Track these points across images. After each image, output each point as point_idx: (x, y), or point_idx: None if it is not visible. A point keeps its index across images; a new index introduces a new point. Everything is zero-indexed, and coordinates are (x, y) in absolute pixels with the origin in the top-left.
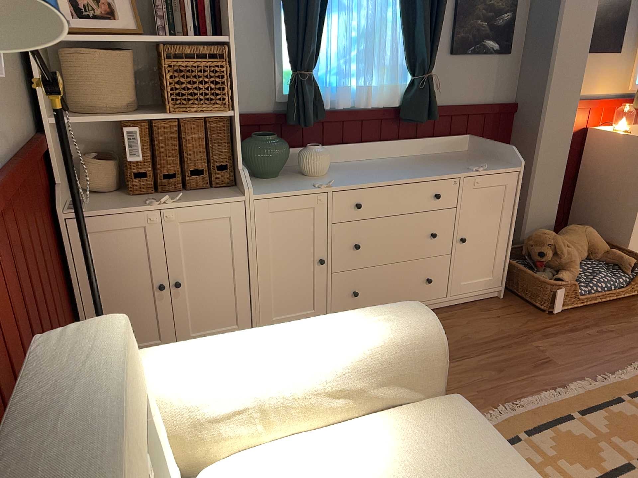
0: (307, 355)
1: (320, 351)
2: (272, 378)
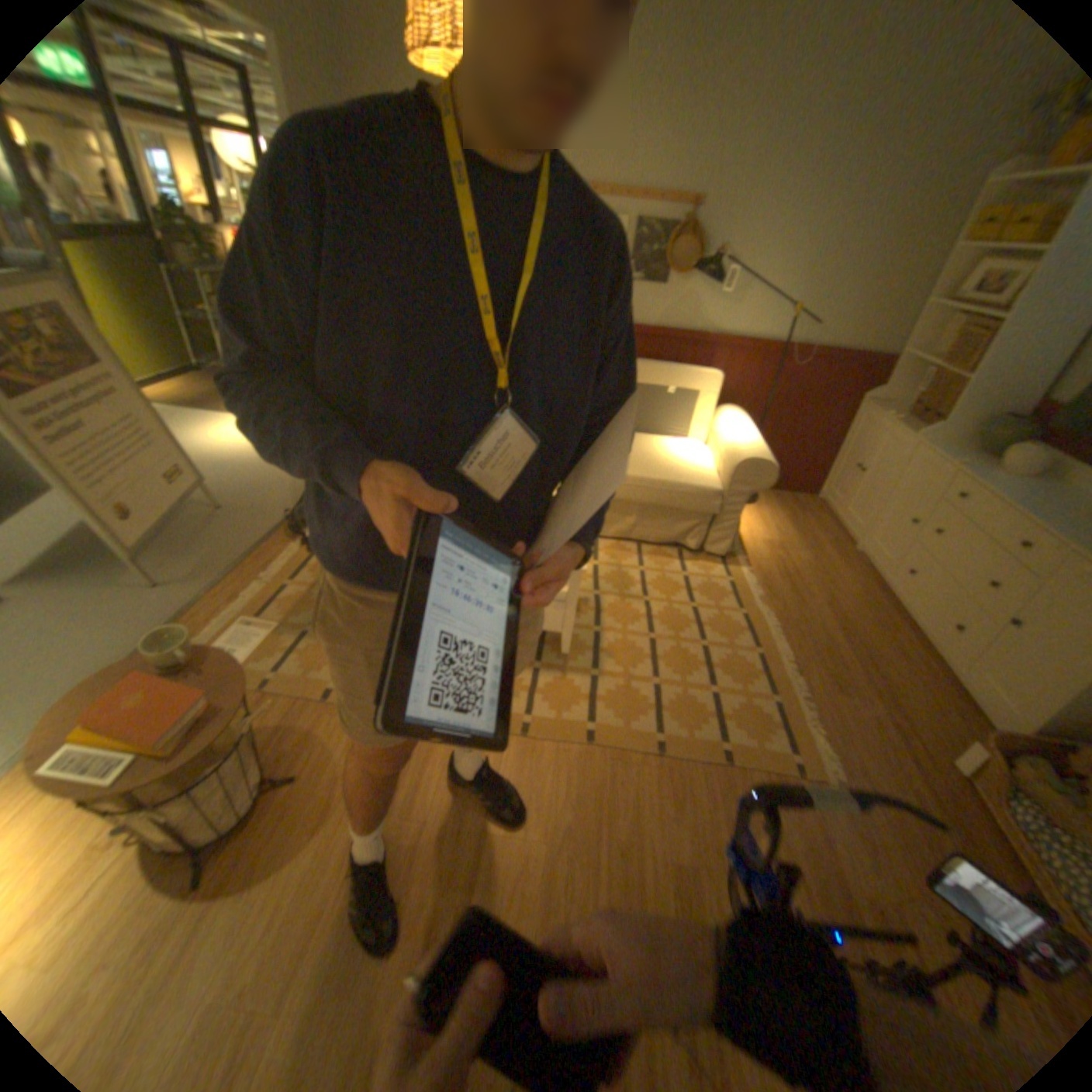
0: (732, 434)
1: (733, 437)
2: (723, 432)
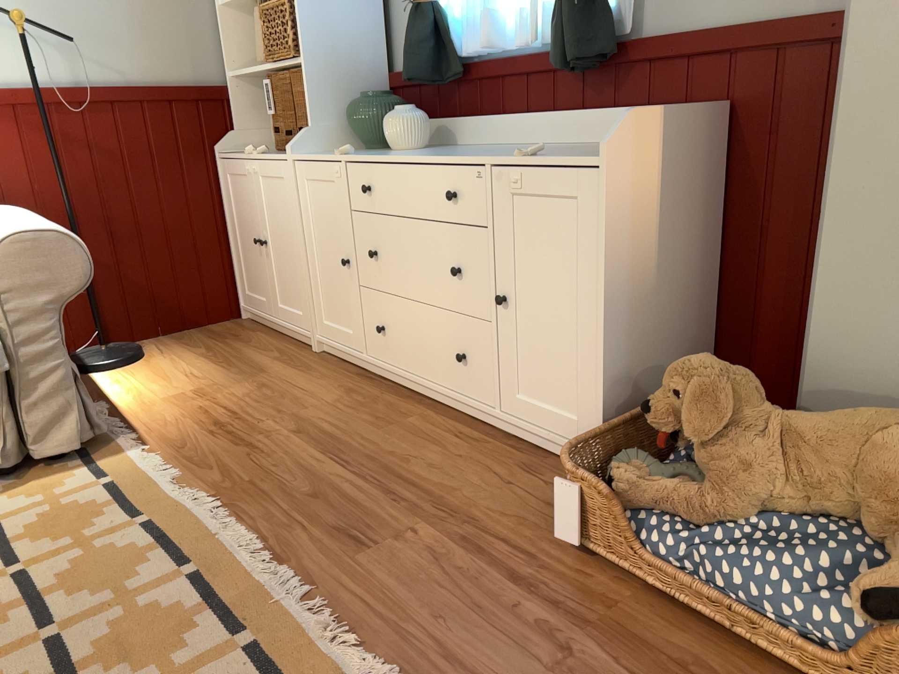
0: None
1: None
2: None
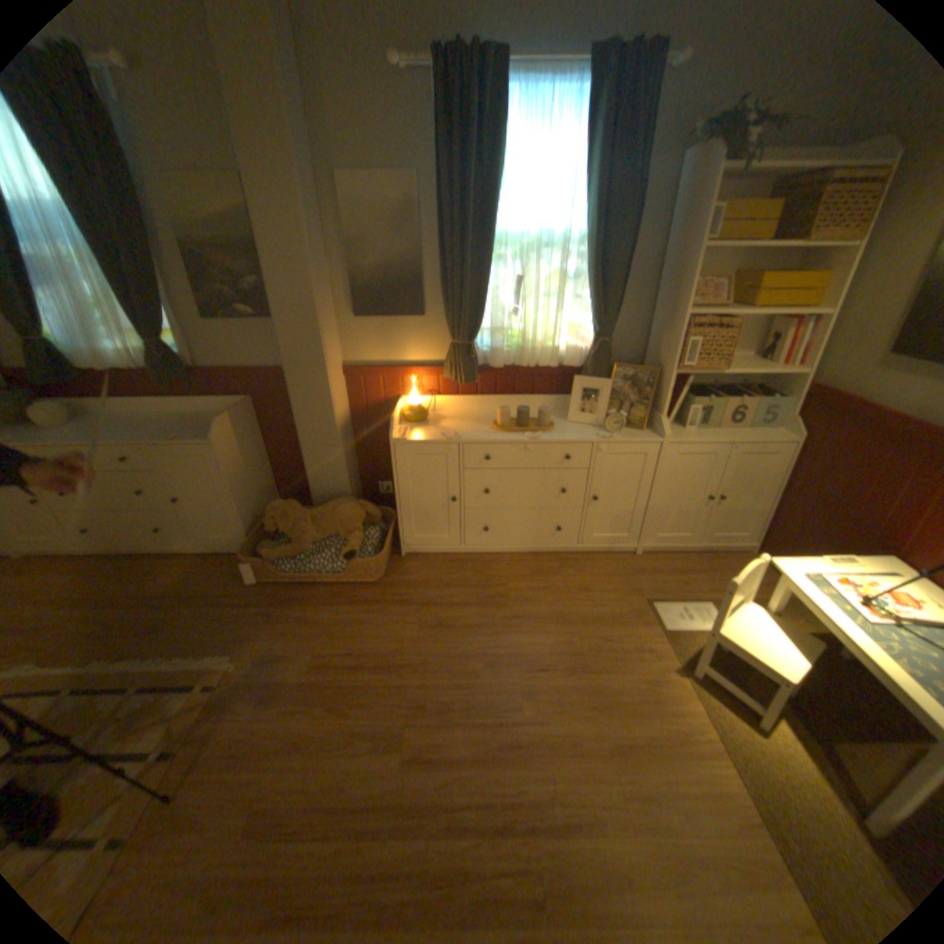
0: None
1: None
2: None
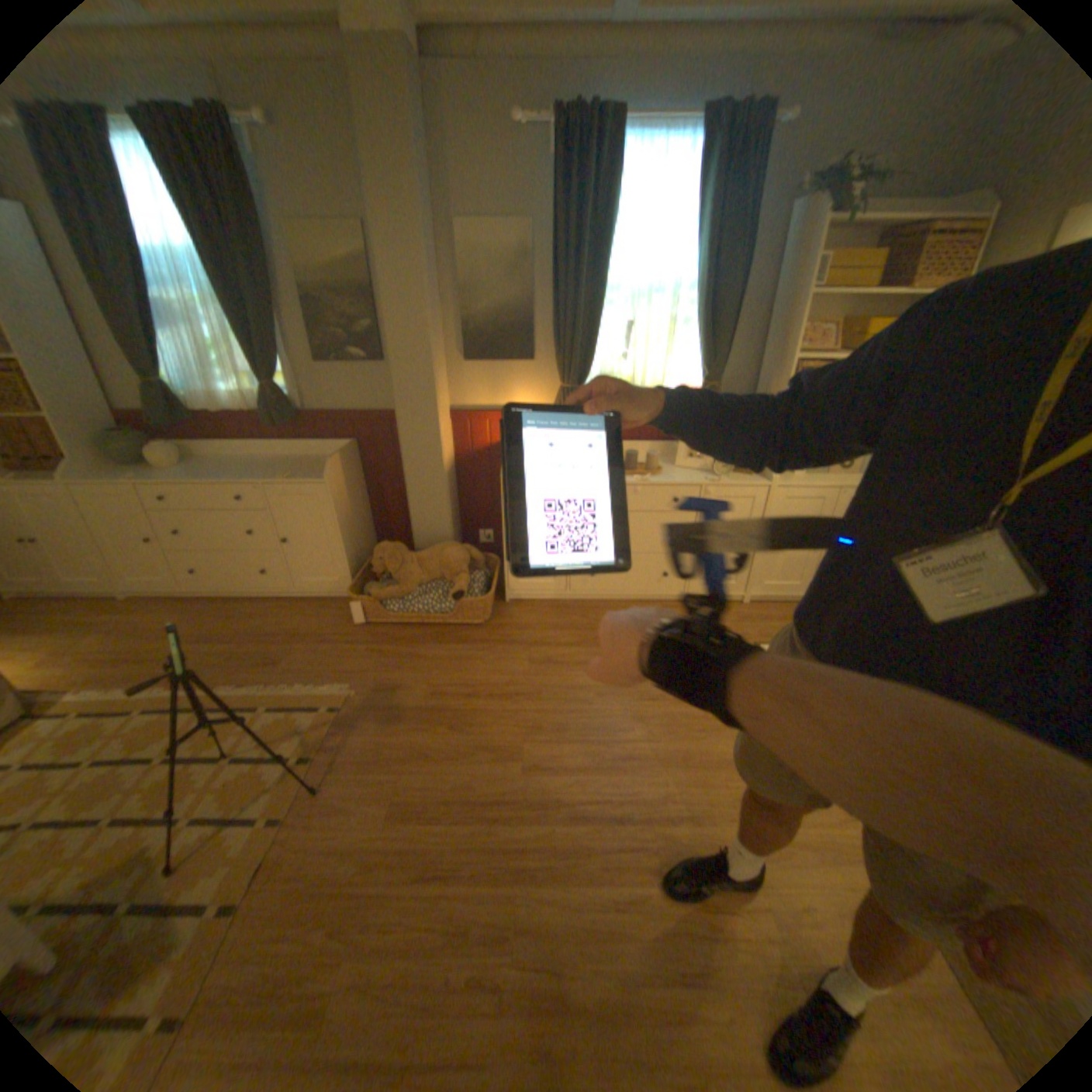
0: None
1: None
2: None
